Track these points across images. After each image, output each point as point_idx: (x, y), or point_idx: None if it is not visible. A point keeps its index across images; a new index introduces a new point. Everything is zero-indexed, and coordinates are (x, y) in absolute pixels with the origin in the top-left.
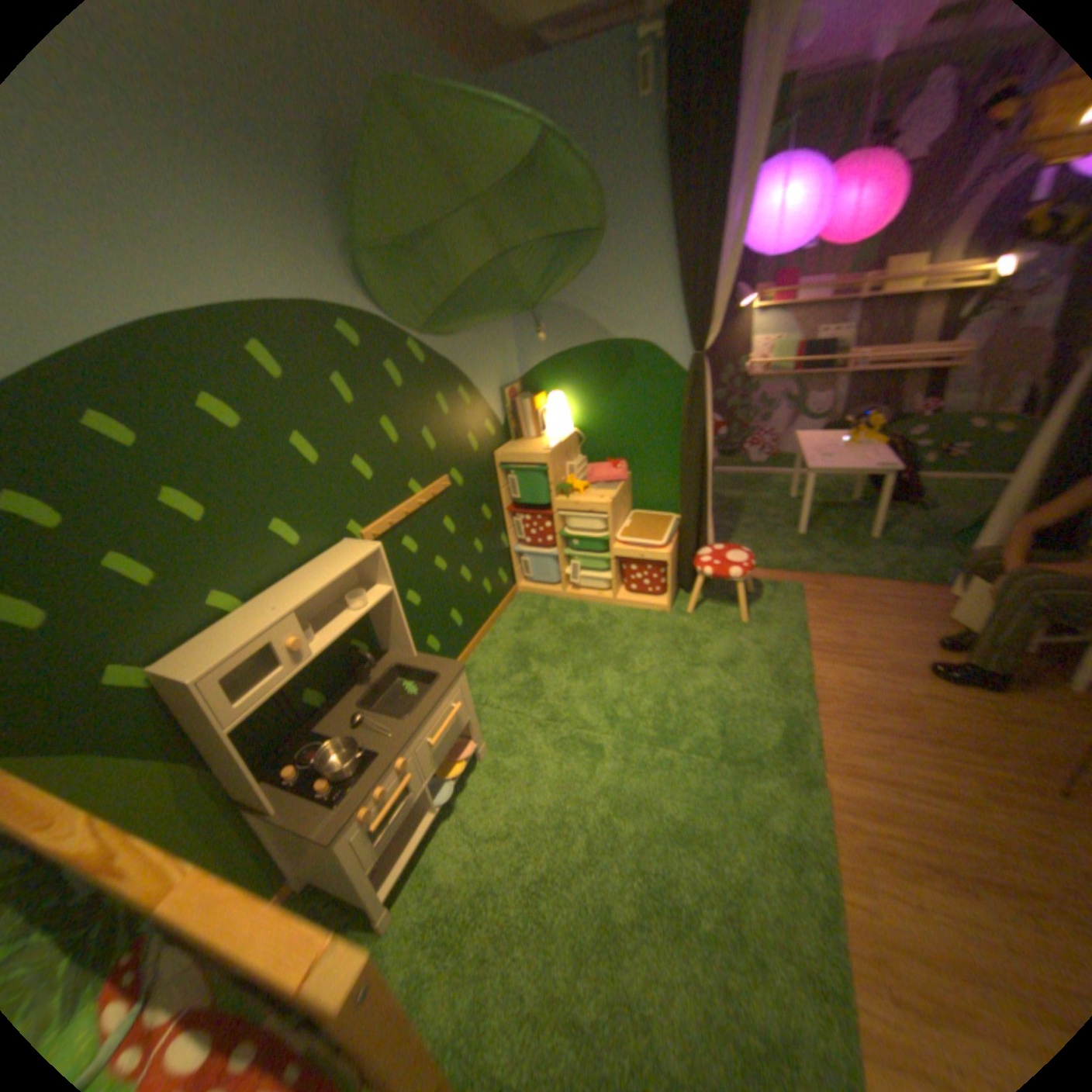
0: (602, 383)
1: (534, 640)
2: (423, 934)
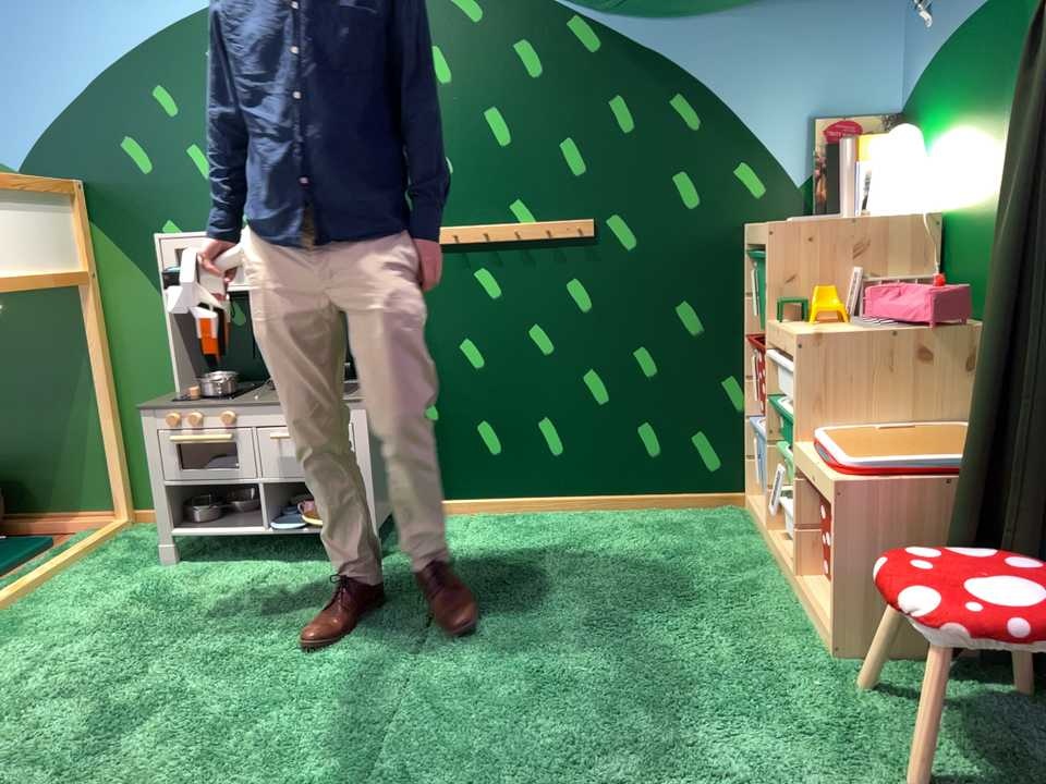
0: (987, 97)
1: (625, 545)
2: (155, 585)
